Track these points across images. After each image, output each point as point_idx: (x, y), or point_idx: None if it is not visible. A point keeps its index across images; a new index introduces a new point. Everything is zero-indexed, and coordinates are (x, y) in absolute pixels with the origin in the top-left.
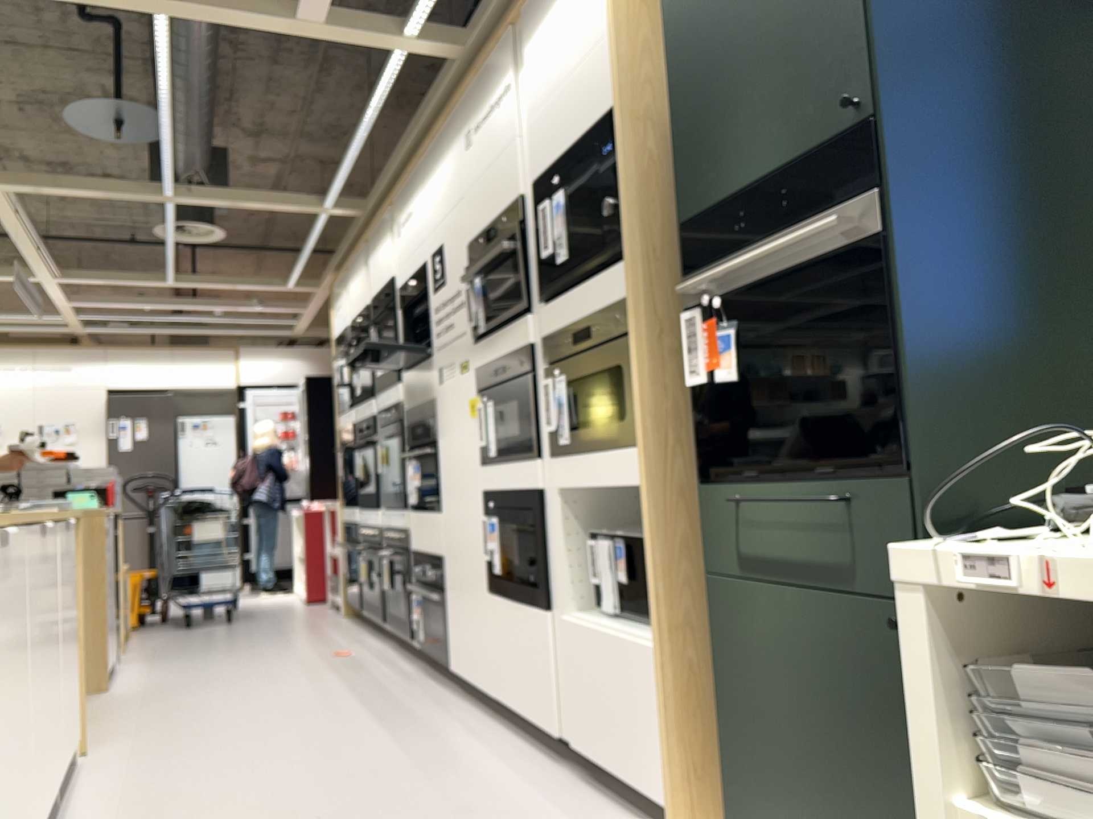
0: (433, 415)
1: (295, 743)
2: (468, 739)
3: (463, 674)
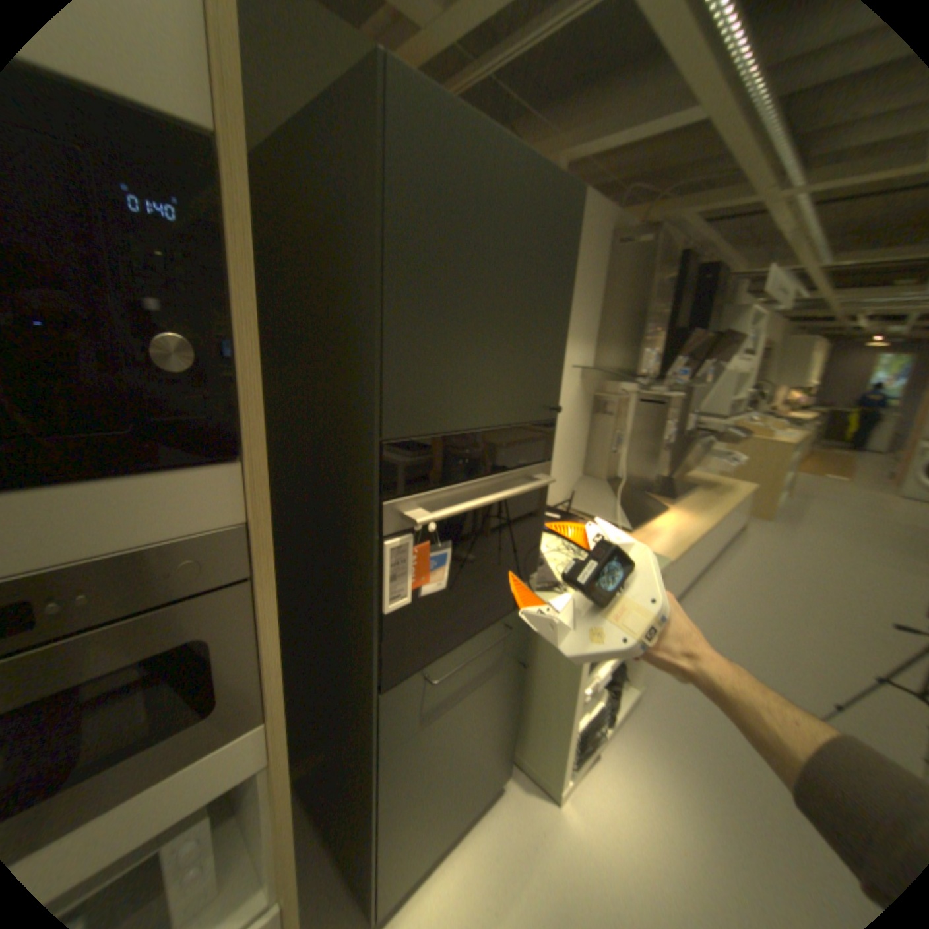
0: None
1: None
2: None
3: None
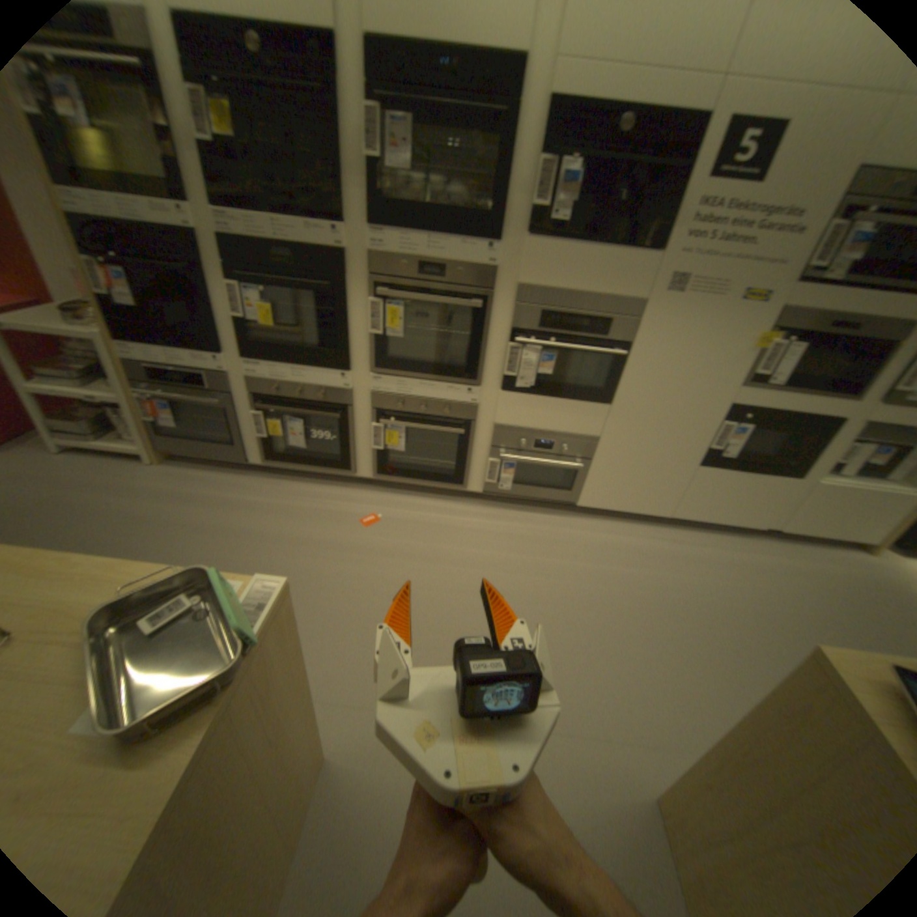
0: (634, 316)
1: (668, 624)
2: (692, 549)
3: (607, 508)
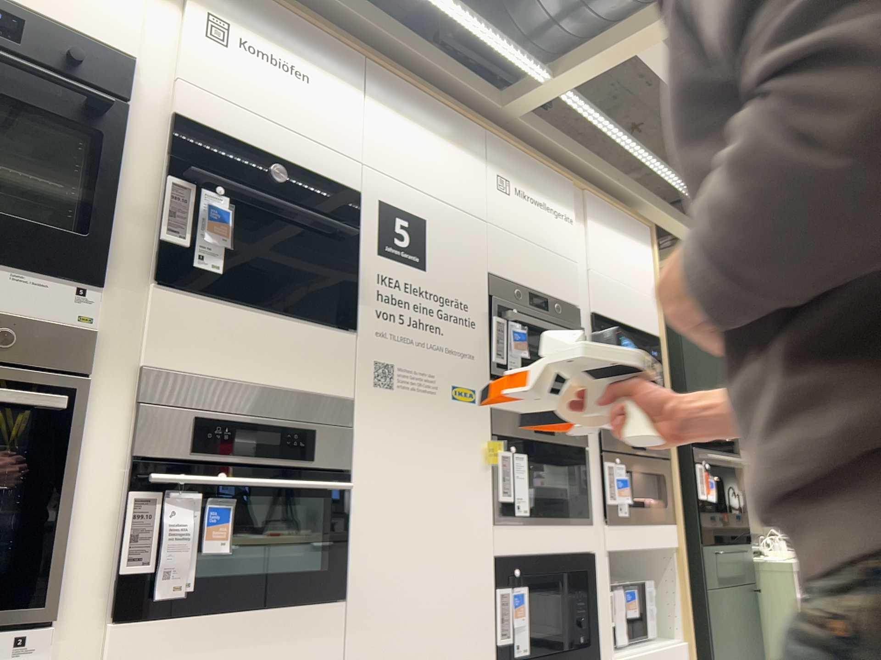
0: (343, 426)
1: None
2: None
3: None
